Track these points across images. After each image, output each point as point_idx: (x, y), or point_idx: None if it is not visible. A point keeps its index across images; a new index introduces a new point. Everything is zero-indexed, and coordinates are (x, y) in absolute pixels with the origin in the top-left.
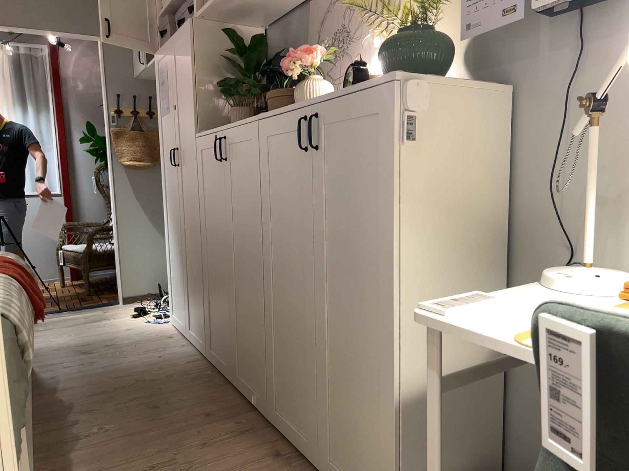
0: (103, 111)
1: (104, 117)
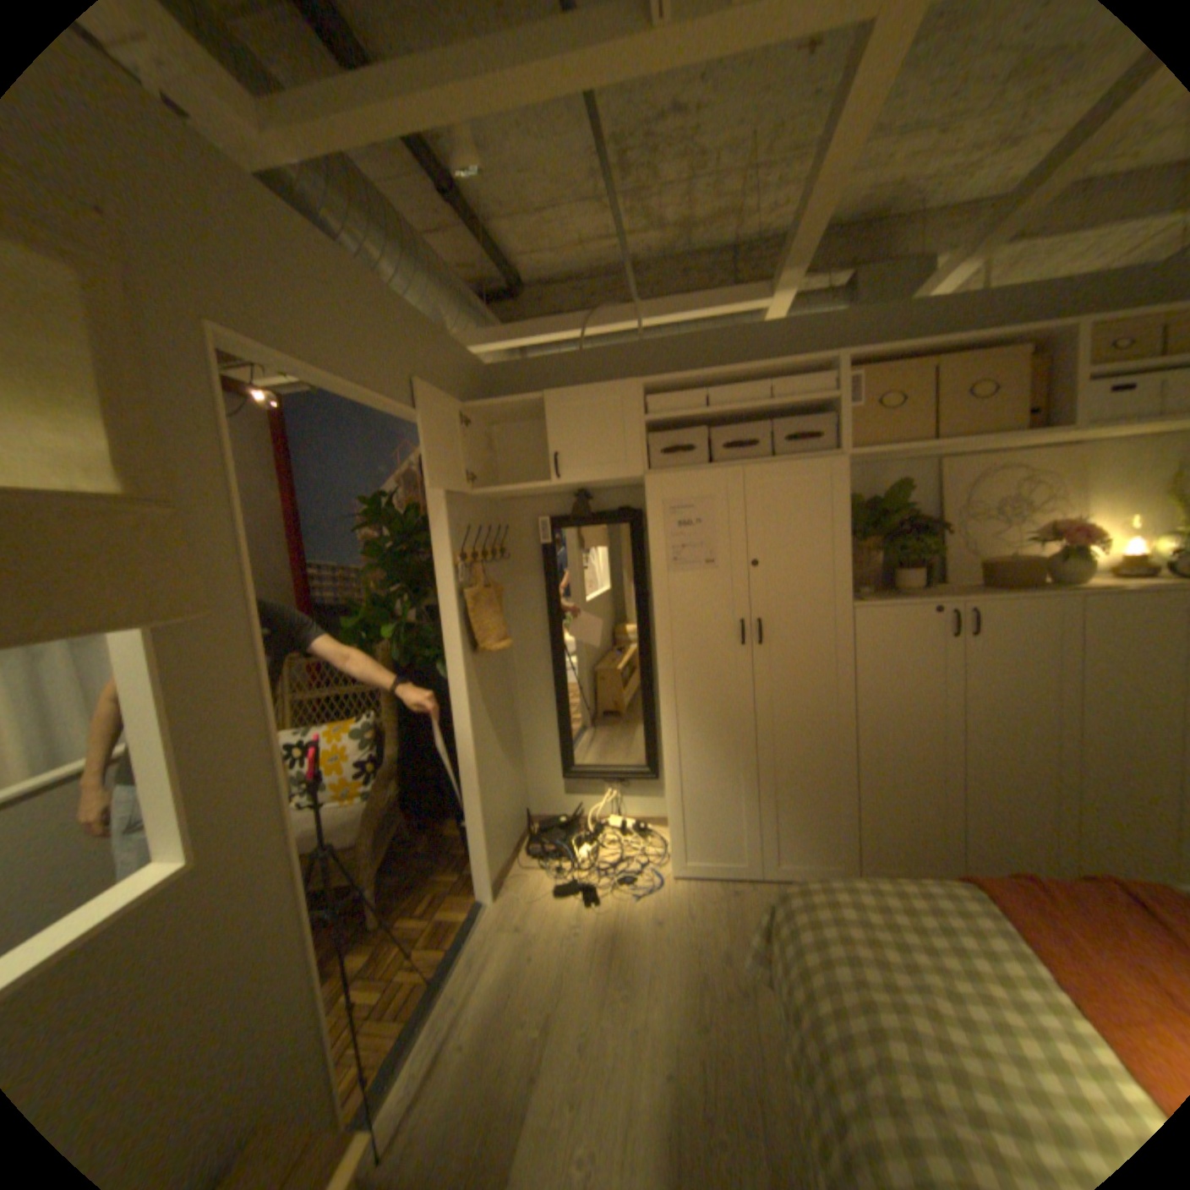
0: (436, 559)
1: (437, 571)
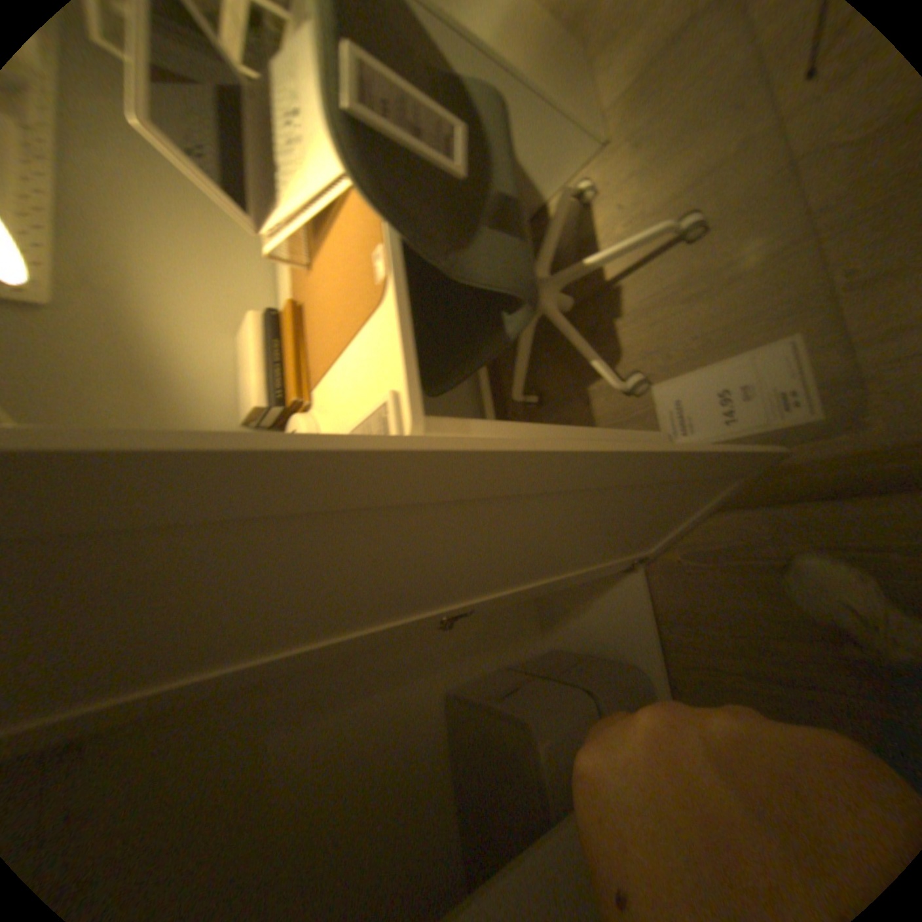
0: None
1: None
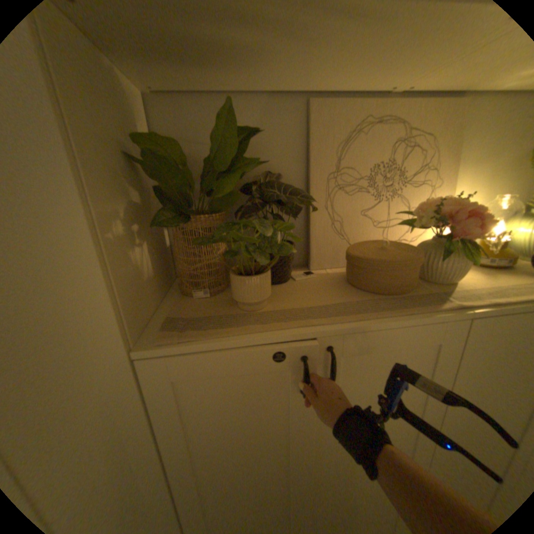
0: None
1: None
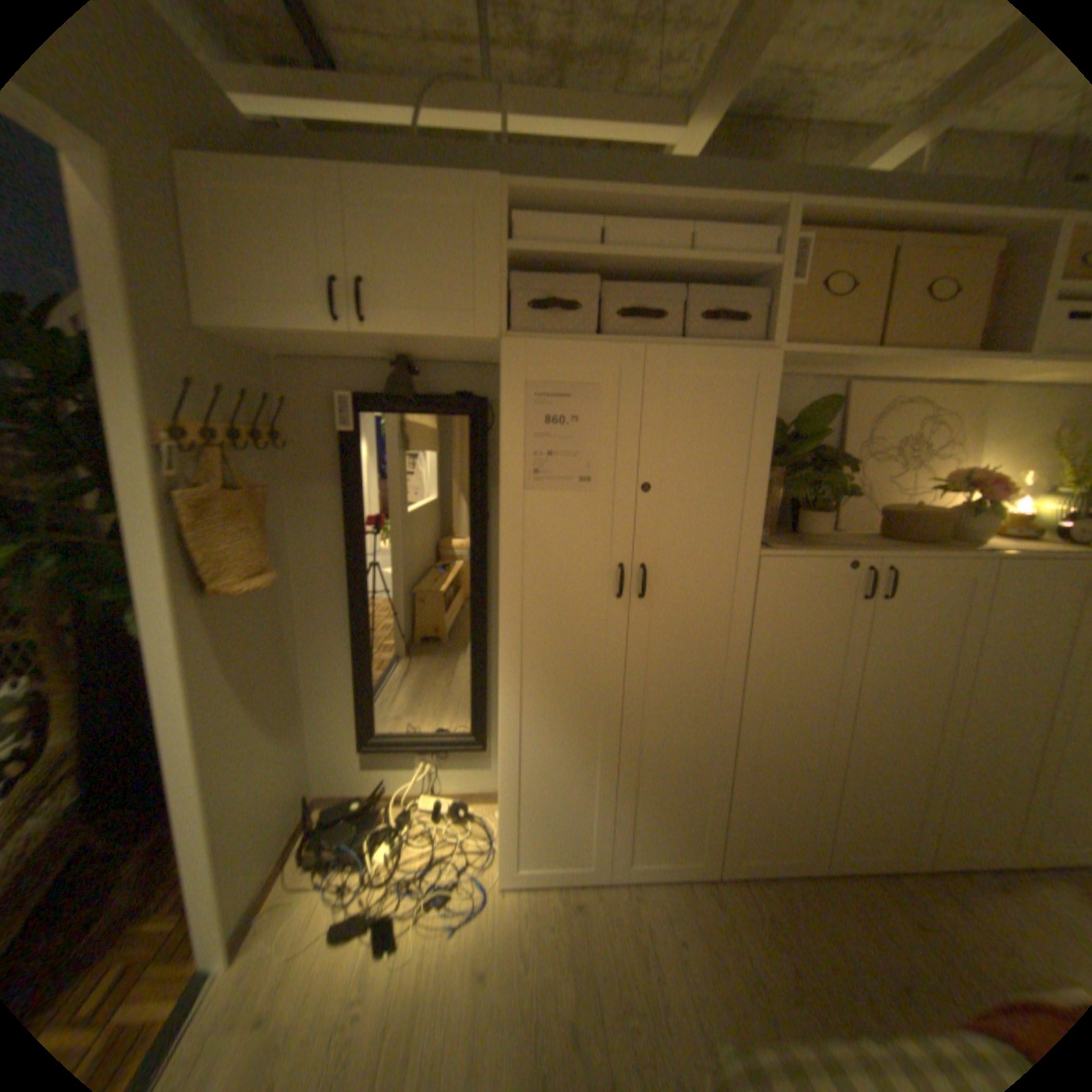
0: (116, 426)
1: (120, 450)
